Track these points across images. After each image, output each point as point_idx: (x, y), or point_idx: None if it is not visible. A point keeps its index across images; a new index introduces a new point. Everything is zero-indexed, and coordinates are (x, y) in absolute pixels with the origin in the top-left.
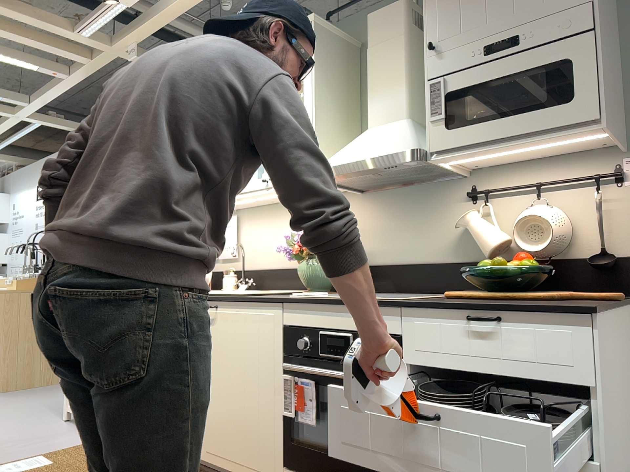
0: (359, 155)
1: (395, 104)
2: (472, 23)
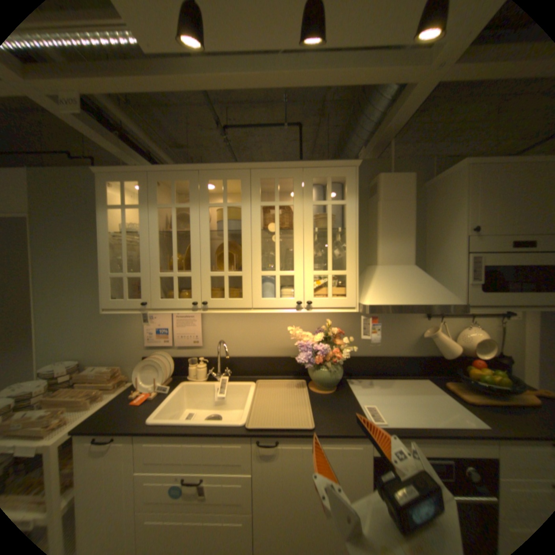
0: (410, 299)
1: (406, 252)
2: (506, 221)
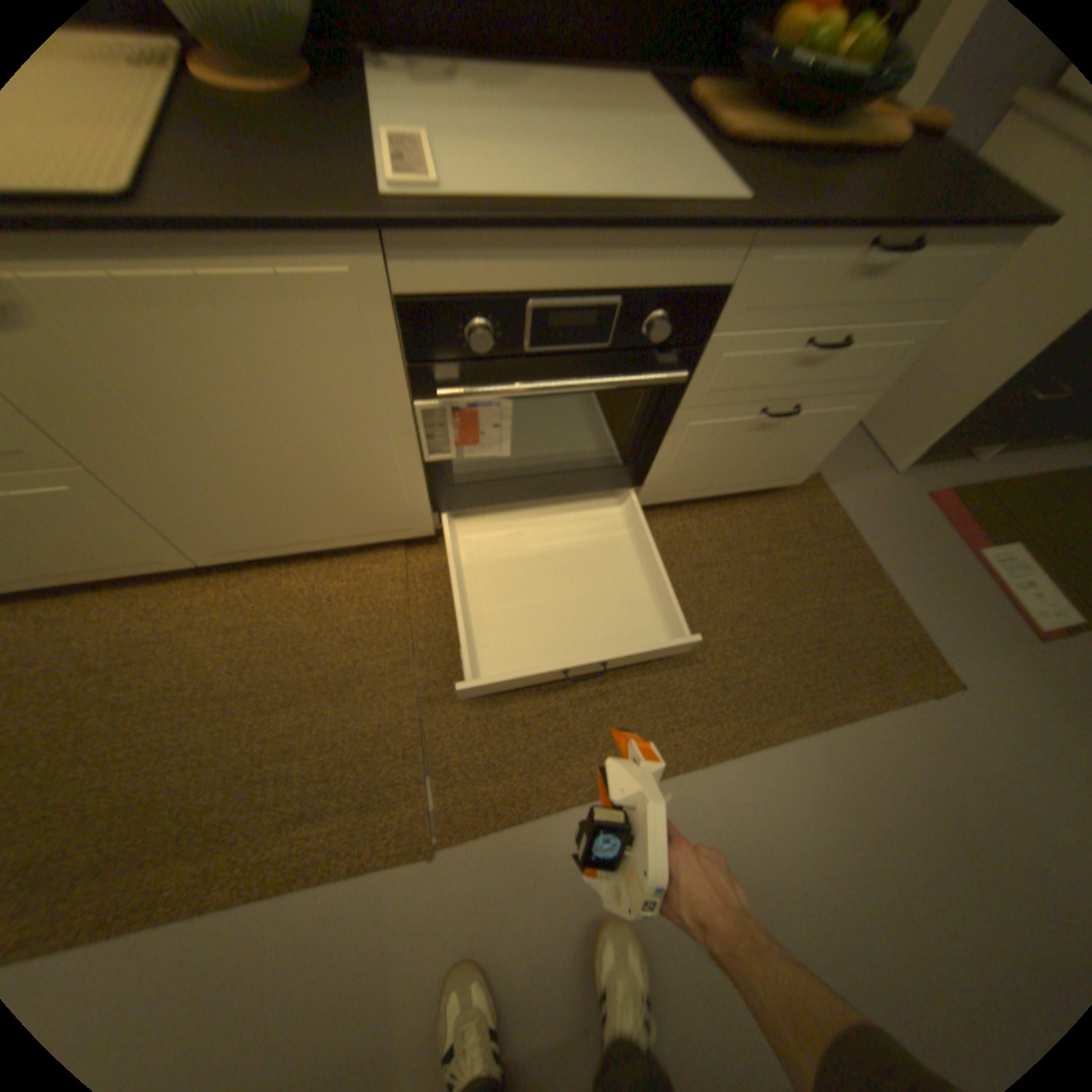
0: None
1: None
2: None
